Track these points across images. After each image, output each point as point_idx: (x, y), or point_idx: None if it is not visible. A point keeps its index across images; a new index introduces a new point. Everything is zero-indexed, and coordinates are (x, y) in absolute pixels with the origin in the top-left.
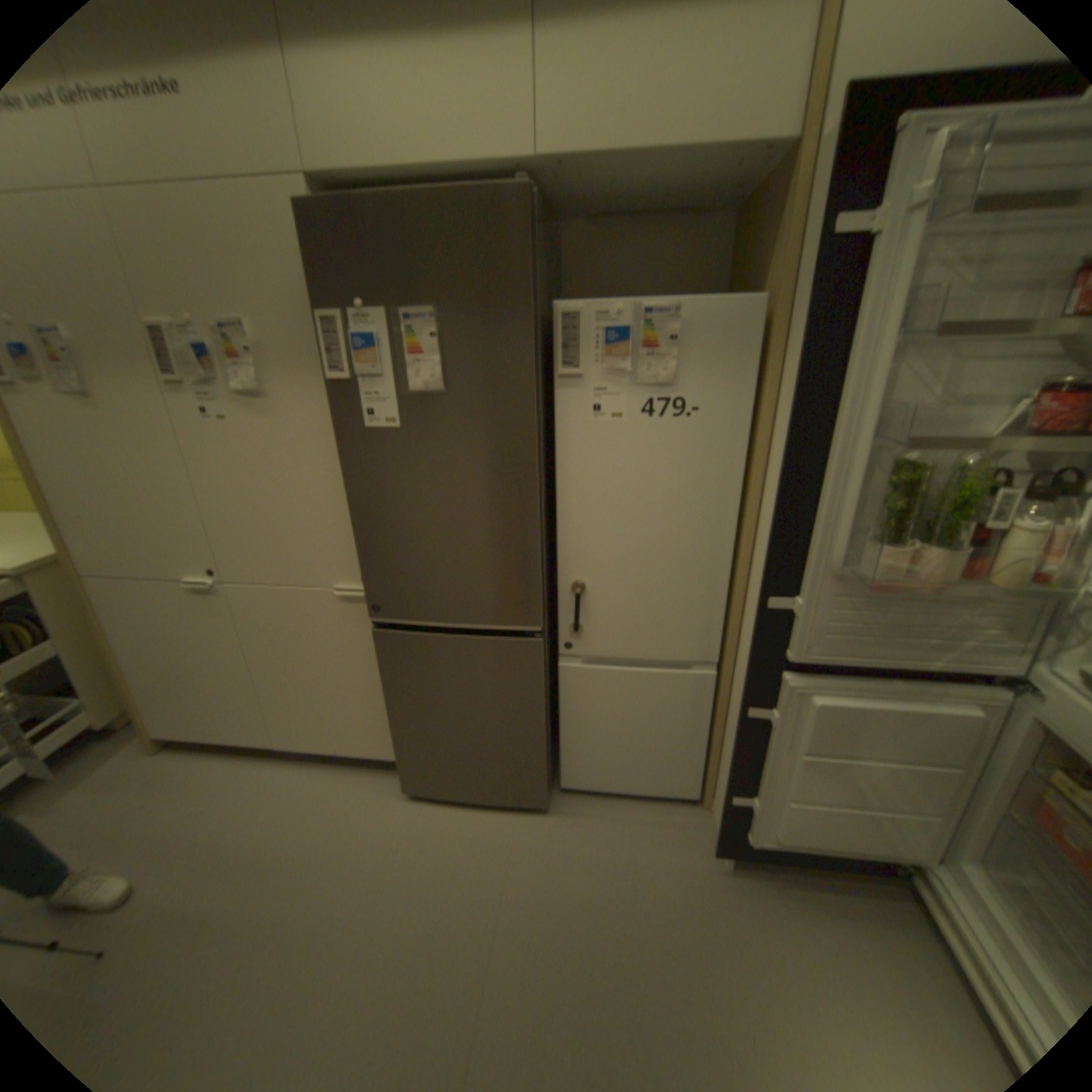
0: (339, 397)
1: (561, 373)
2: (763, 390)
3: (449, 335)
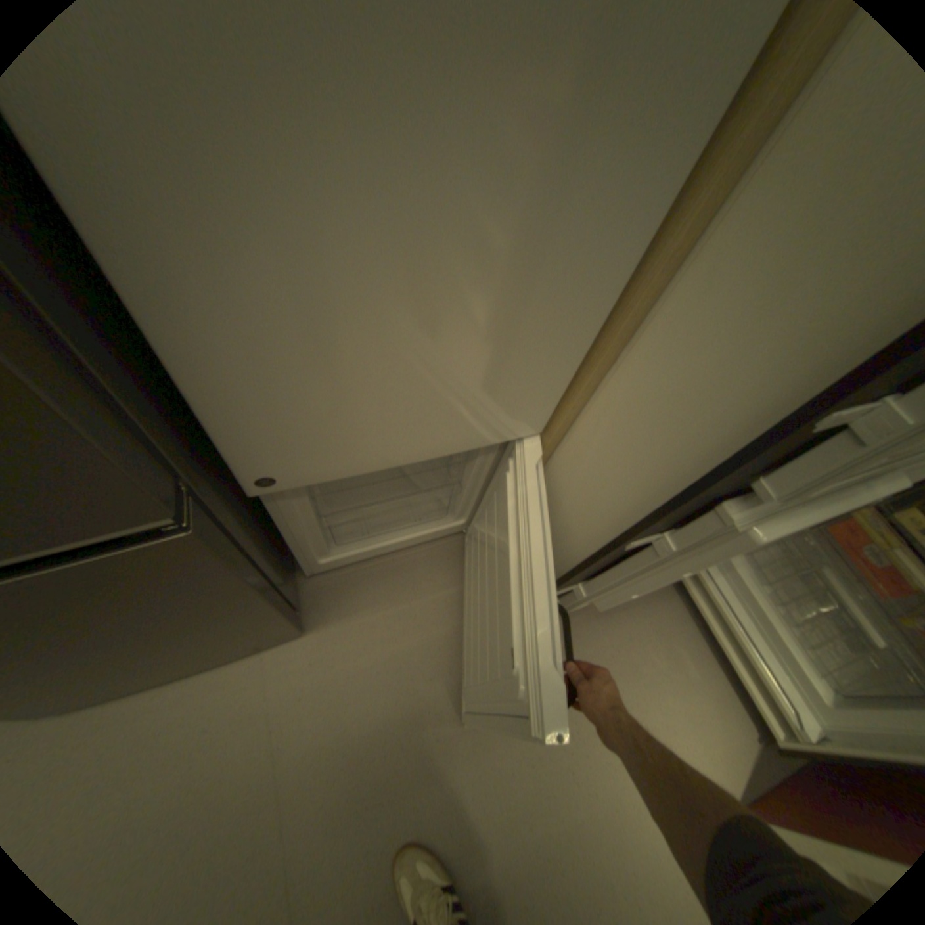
0: None
1: None
2: None
3: None
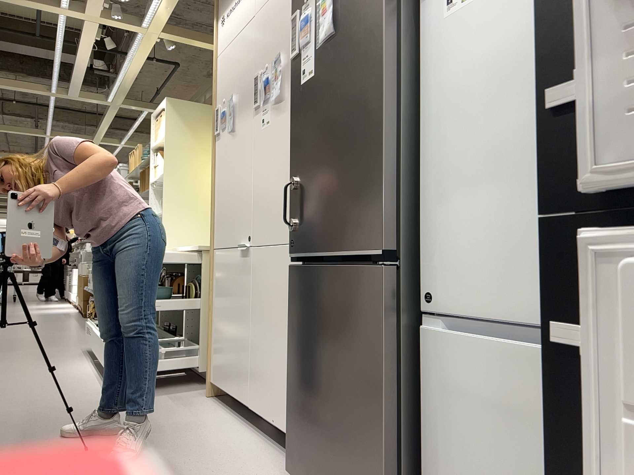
0: (293, 70)
1: None
2: None
3: None
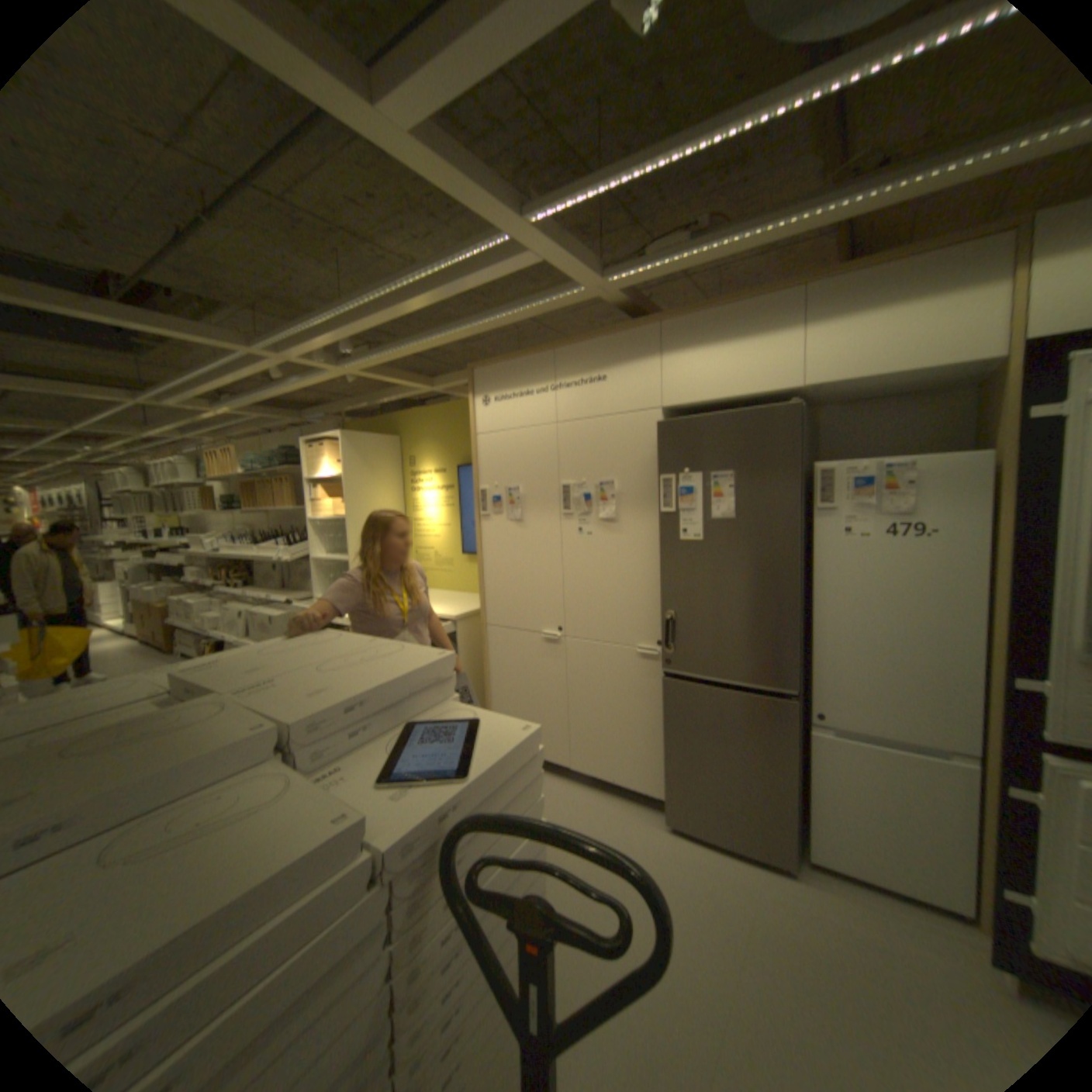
0: (665, 522)
1: (819, 507)
2: (1001, 518)
3: (741, 486)
